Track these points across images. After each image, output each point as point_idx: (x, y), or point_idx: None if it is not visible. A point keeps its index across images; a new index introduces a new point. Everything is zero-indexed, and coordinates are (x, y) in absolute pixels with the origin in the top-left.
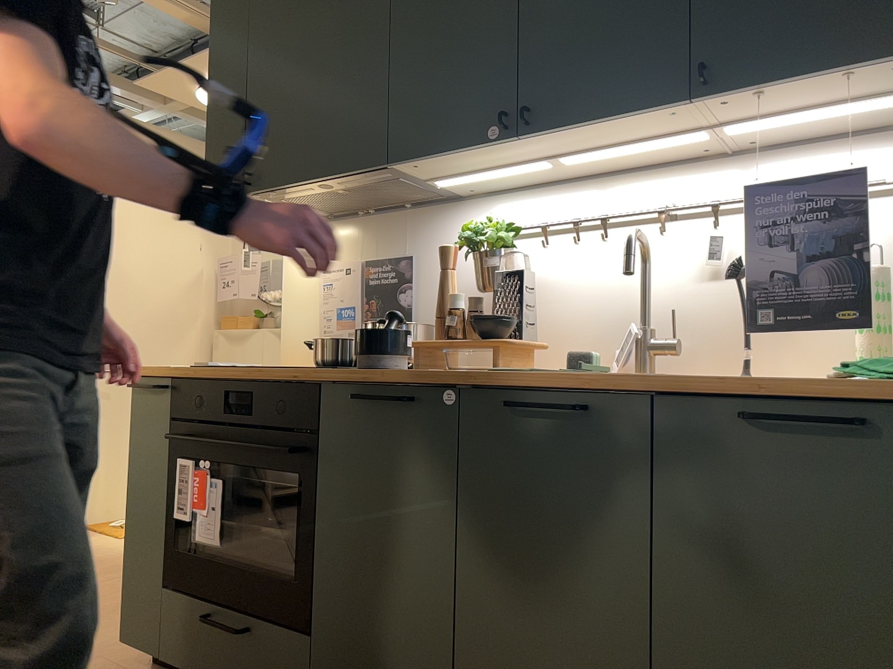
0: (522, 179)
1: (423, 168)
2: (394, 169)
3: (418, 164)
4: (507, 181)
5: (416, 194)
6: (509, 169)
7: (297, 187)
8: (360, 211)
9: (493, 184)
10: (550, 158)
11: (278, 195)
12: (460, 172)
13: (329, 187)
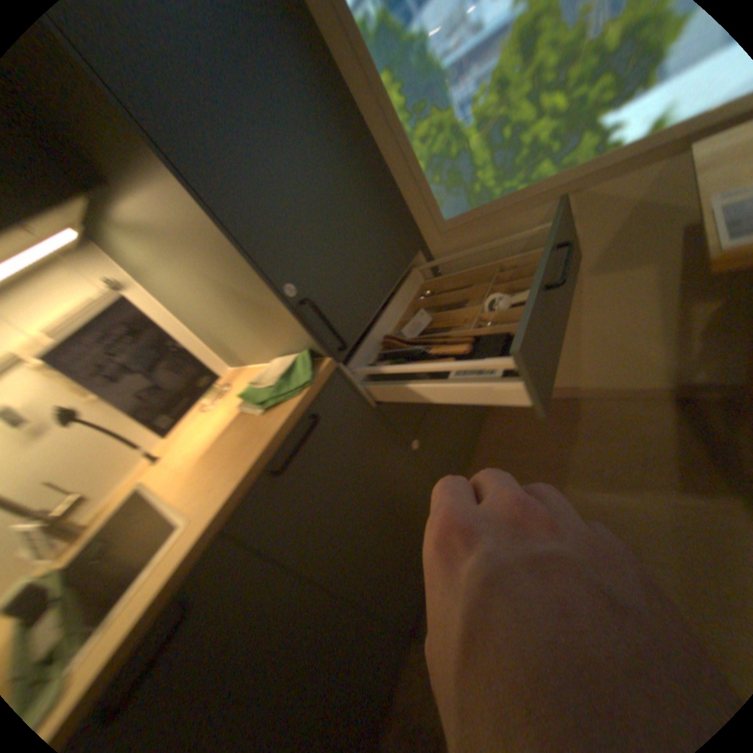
0: None
1: None
2: None
3: None
4: None
5: None
6: None
7: None
8: None
9: None
10: None
11: None
12: None
13: None
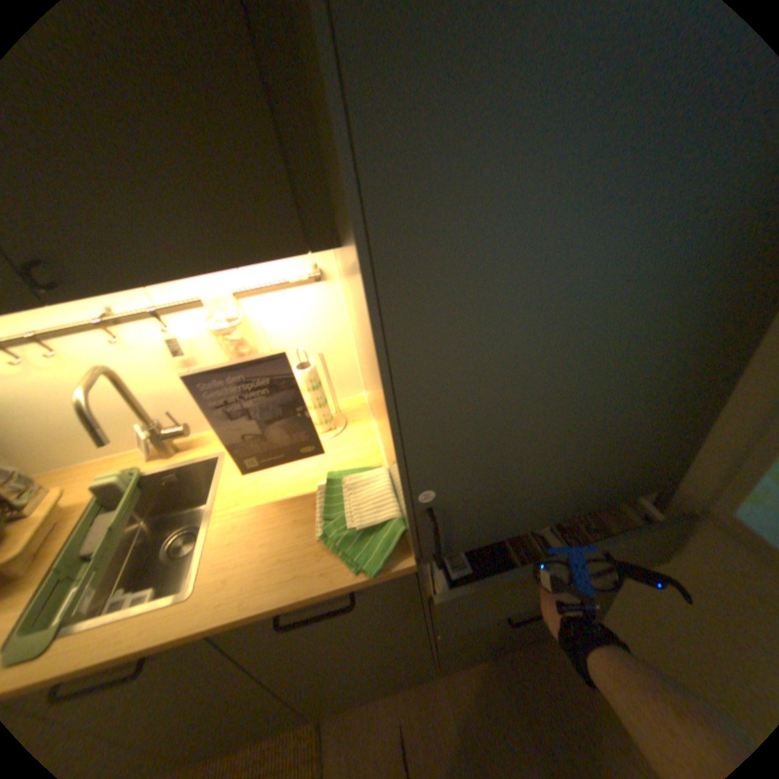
0: None
1: None
2: None
3: None
4: None
5: None
6: None
7: None
8: None
9: None
10: None
11: None
12: None
13: None
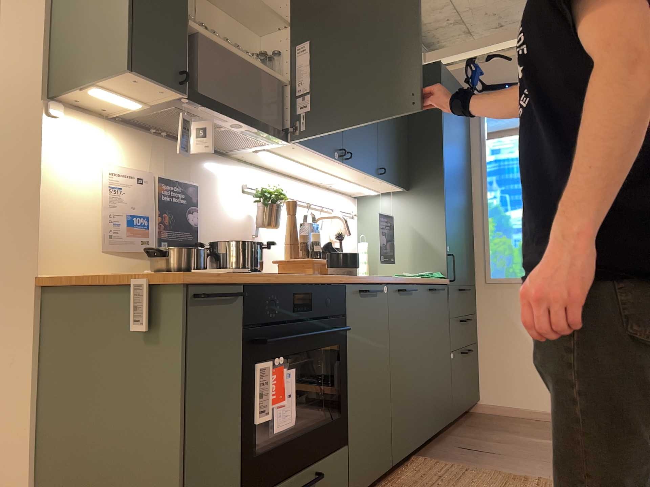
0: (268, 162)
1: (289, 147)
2: (283, 141)
3: (297, 147)
4: (262, 160)
5: (222, 144)
6: (296, 163)
7: (228, 117)
8: (155, 130)
9: (255, 158)
10: (314, 167)
11: (196, 108)
12: (282, 154)
13: (234, 126)
